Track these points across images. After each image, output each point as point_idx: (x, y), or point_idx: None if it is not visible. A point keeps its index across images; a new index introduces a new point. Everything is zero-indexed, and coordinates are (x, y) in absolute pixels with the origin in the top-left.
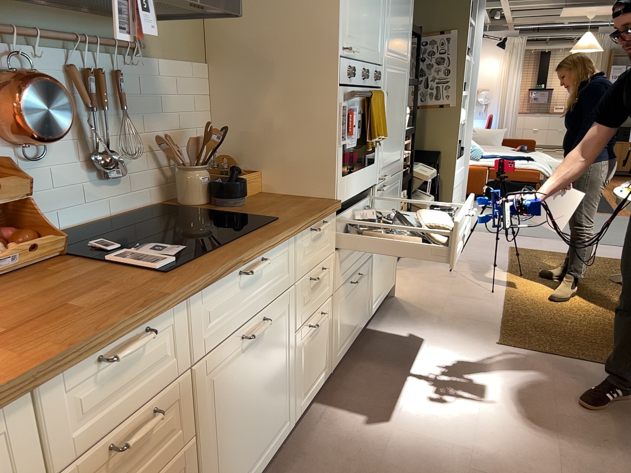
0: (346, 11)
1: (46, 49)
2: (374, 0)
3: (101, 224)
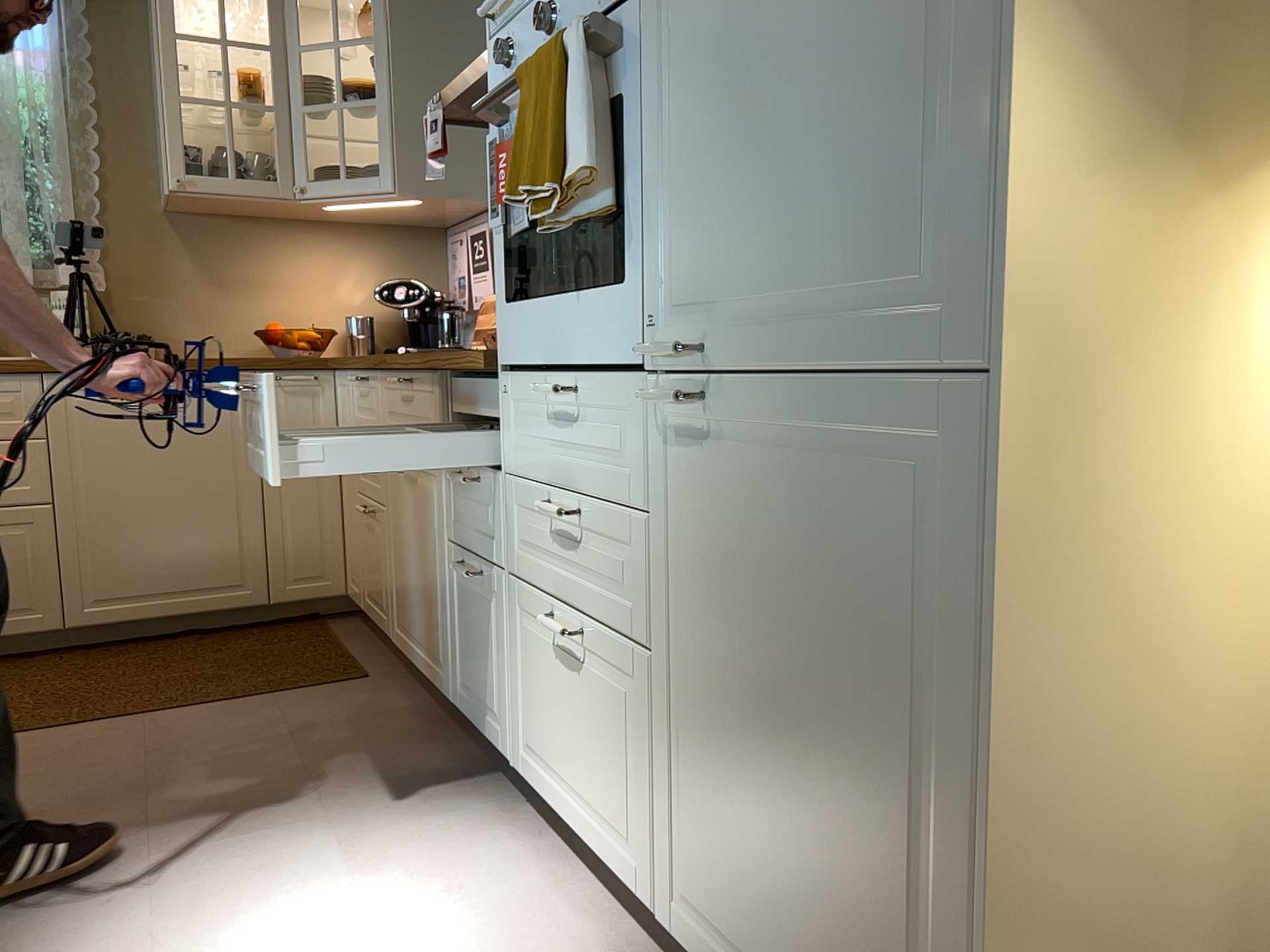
0: None
1: None
2: None
3: None
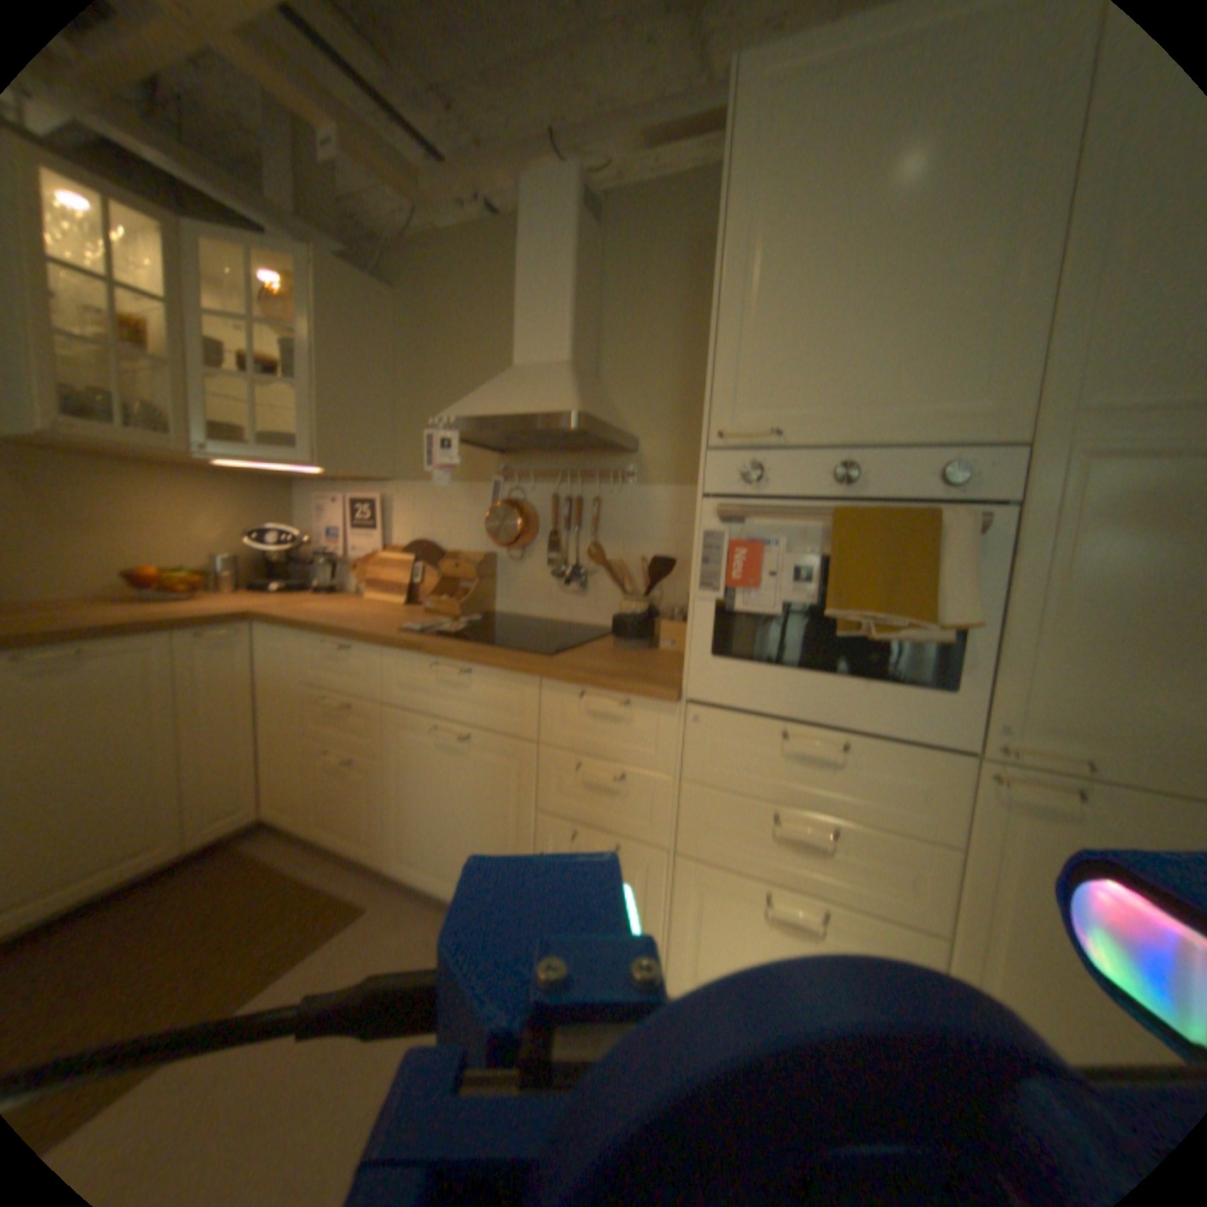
0: (733, 364)
1: (538, 484)
2: (936, 290)
3: (555, 625)
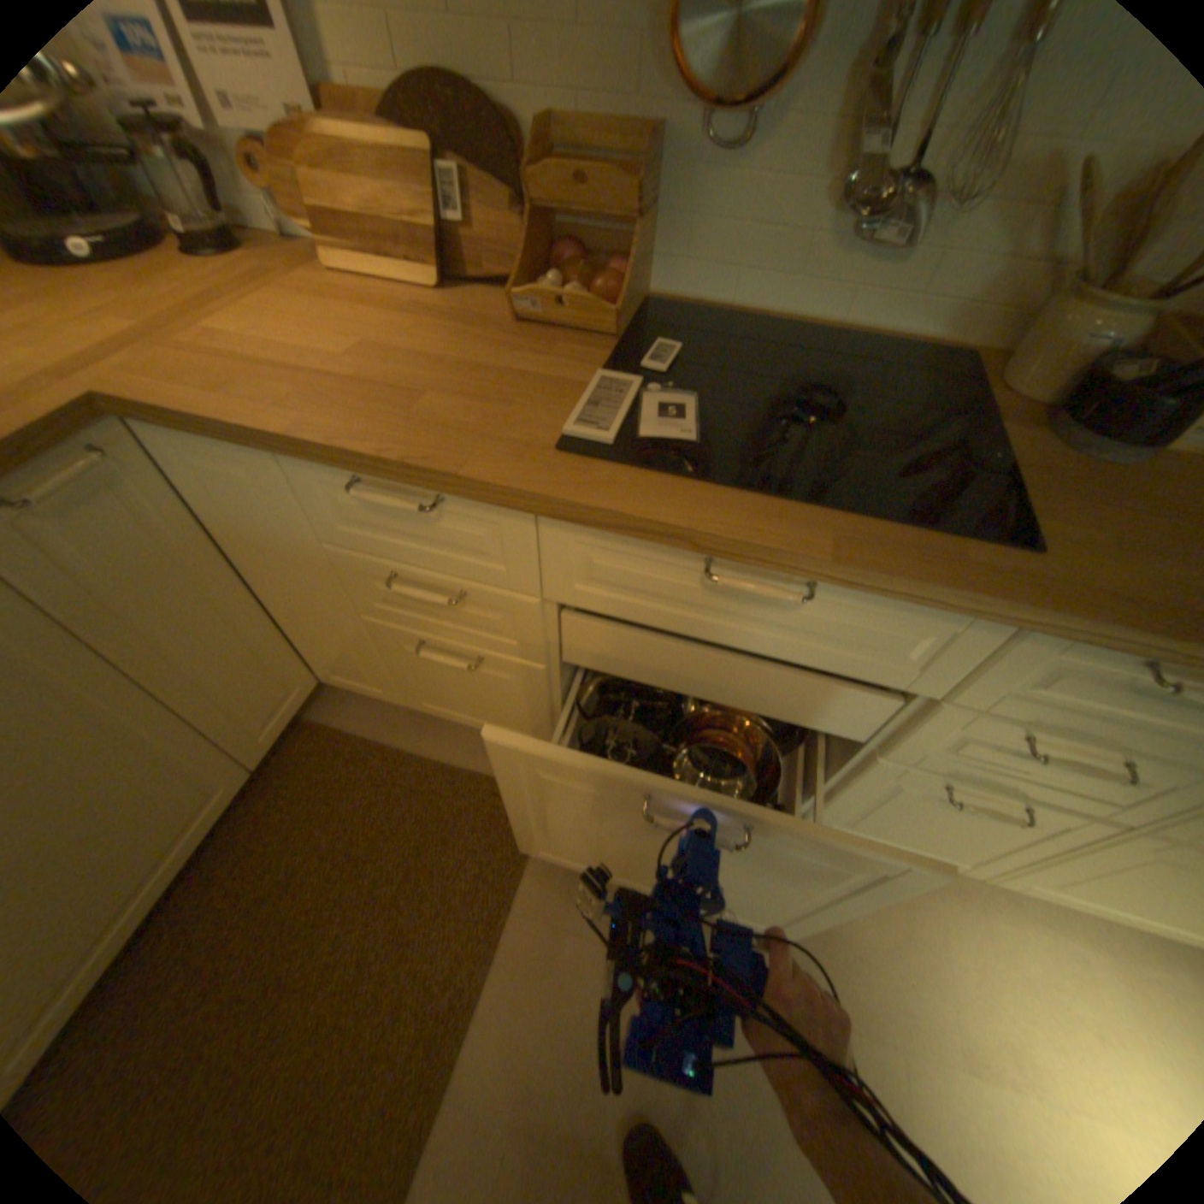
0: None
1: None
2: None
3: (804, 325)
